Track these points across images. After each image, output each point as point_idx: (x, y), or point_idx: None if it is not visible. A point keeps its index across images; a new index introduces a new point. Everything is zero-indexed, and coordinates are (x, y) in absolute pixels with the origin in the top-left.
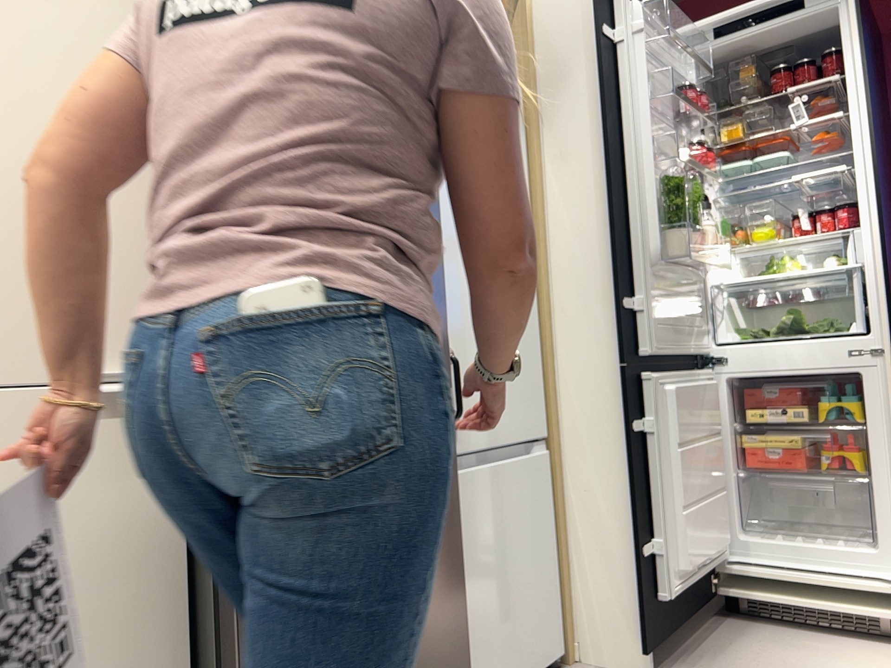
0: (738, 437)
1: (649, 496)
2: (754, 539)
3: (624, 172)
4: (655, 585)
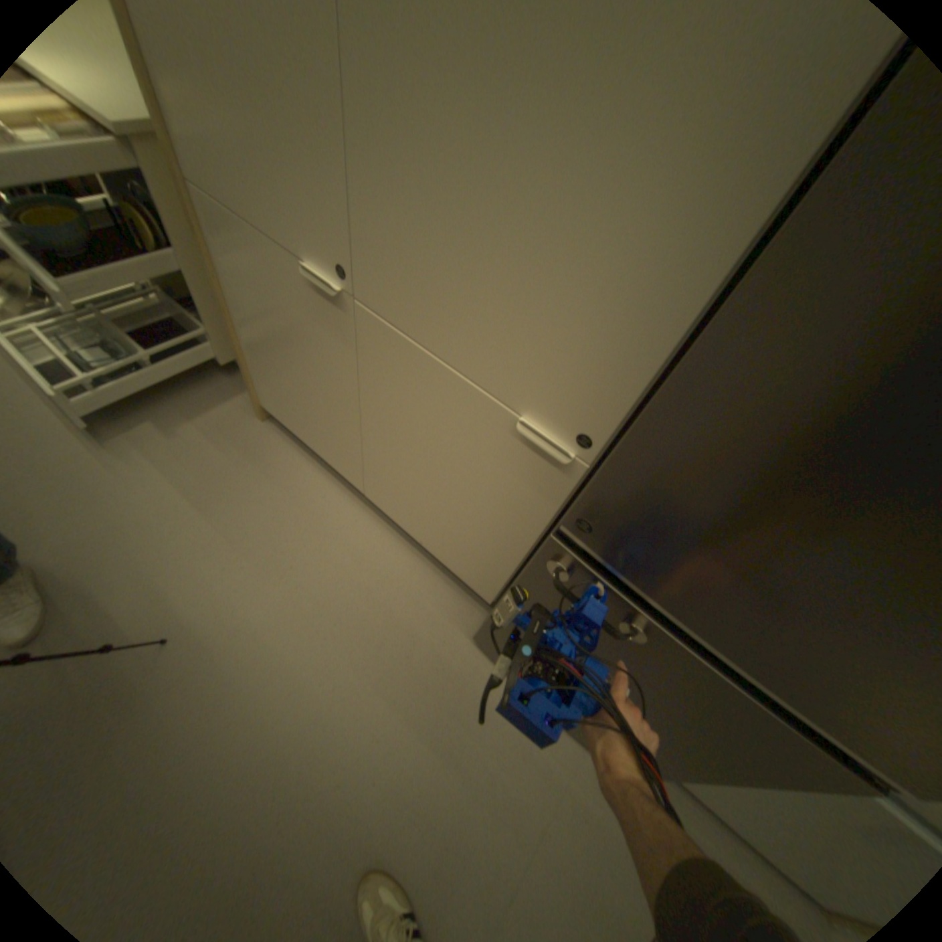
0: None
1: None
2: None
3: None
4: None
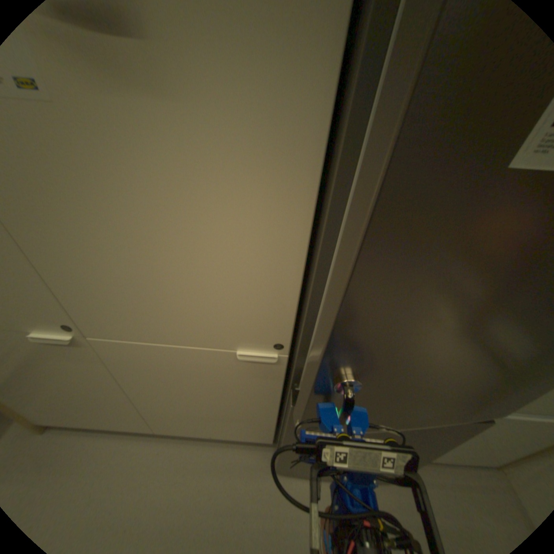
0: None
1: None
2: None
3: None
4: None
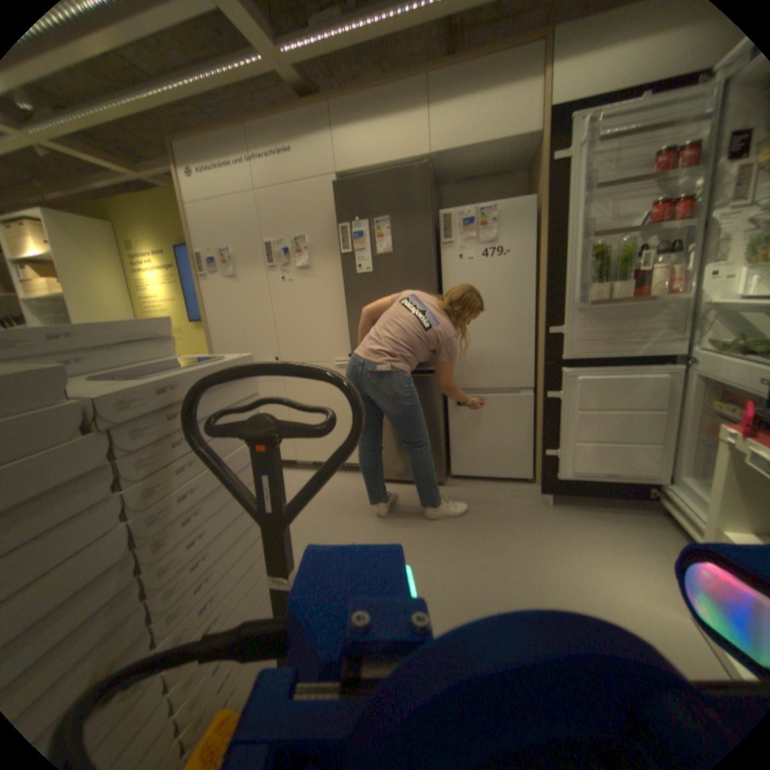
0: (708, 417)
1: (557, 429)
2: (690, 484)
3: (564, 249)
4: (555, 469)
